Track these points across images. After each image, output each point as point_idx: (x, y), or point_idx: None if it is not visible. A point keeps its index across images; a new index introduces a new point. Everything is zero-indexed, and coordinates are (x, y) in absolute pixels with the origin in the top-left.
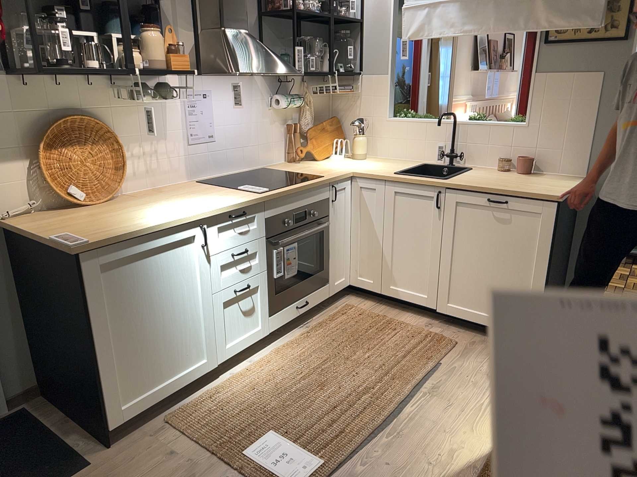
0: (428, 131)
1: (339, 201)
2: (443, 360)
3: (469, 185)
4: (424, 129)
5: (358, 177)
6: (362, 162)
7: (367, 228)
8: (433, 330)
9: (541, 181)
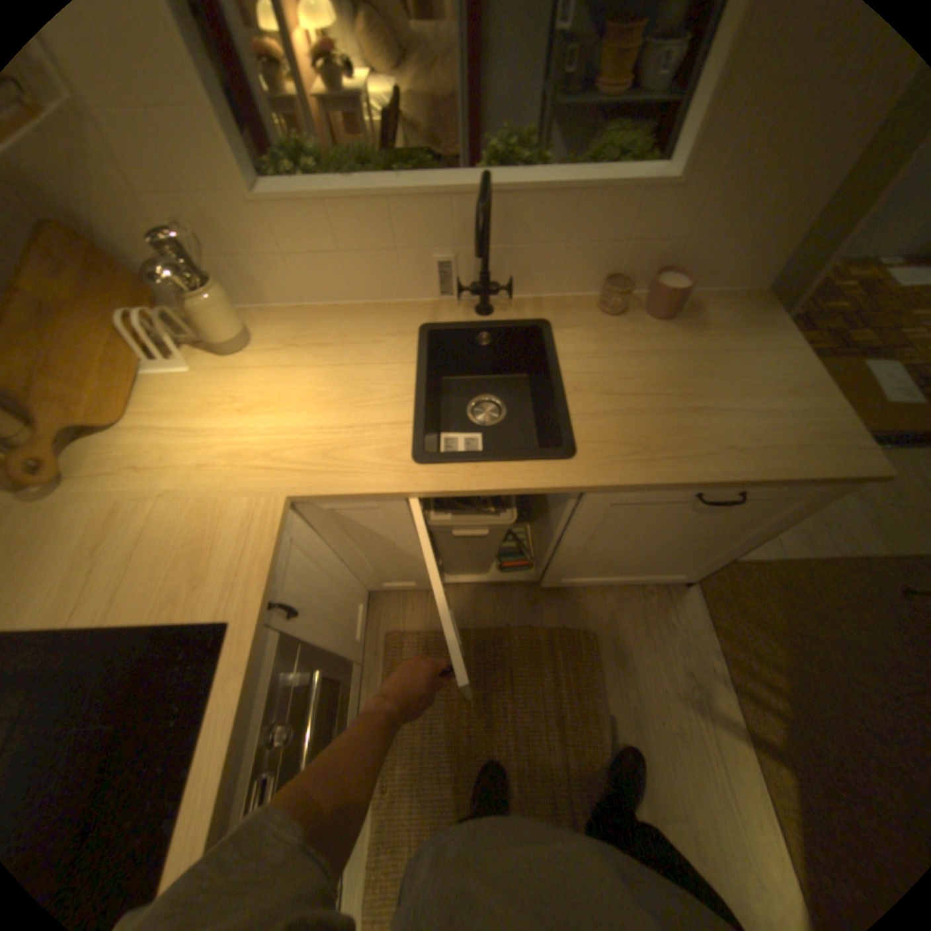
0: (393, 224)
1: (293, 576)
2: (610, 710)
3: (654, 483)
4: (381, 219)
5: (304, 497)
6: (254, 371)
7: (372, 547)
8: (545, 625)
9: (735, 359)
